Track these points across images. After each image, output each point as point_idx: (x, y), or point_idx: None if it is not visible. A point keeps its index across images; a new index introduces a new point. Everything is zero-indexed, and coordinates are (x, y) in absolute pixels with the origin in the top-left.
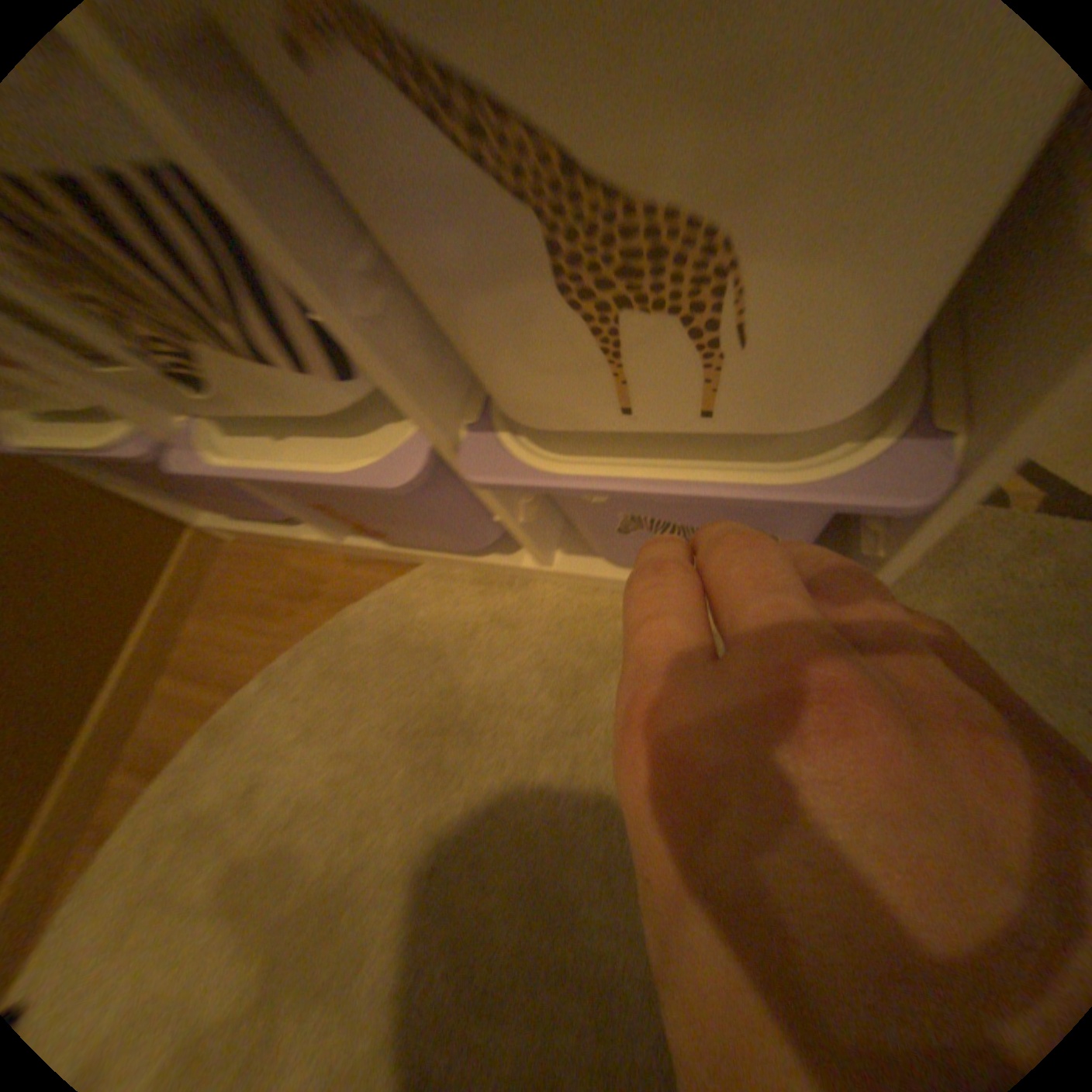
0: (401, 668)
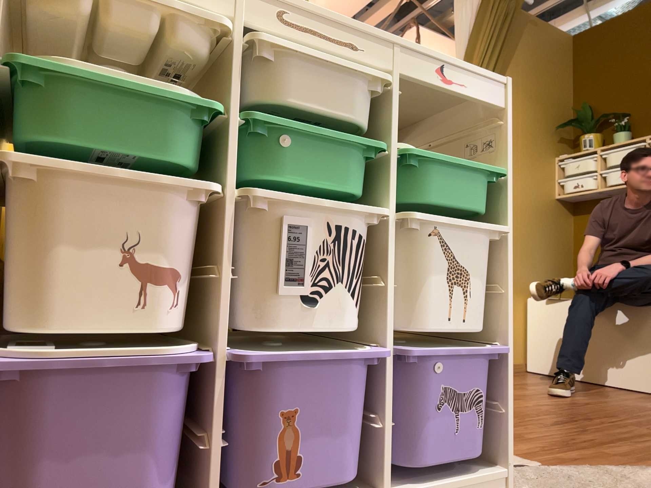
0: None
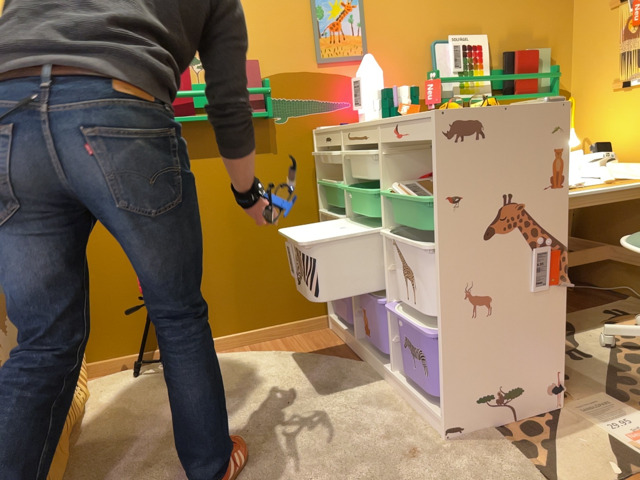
0: (332, 373)
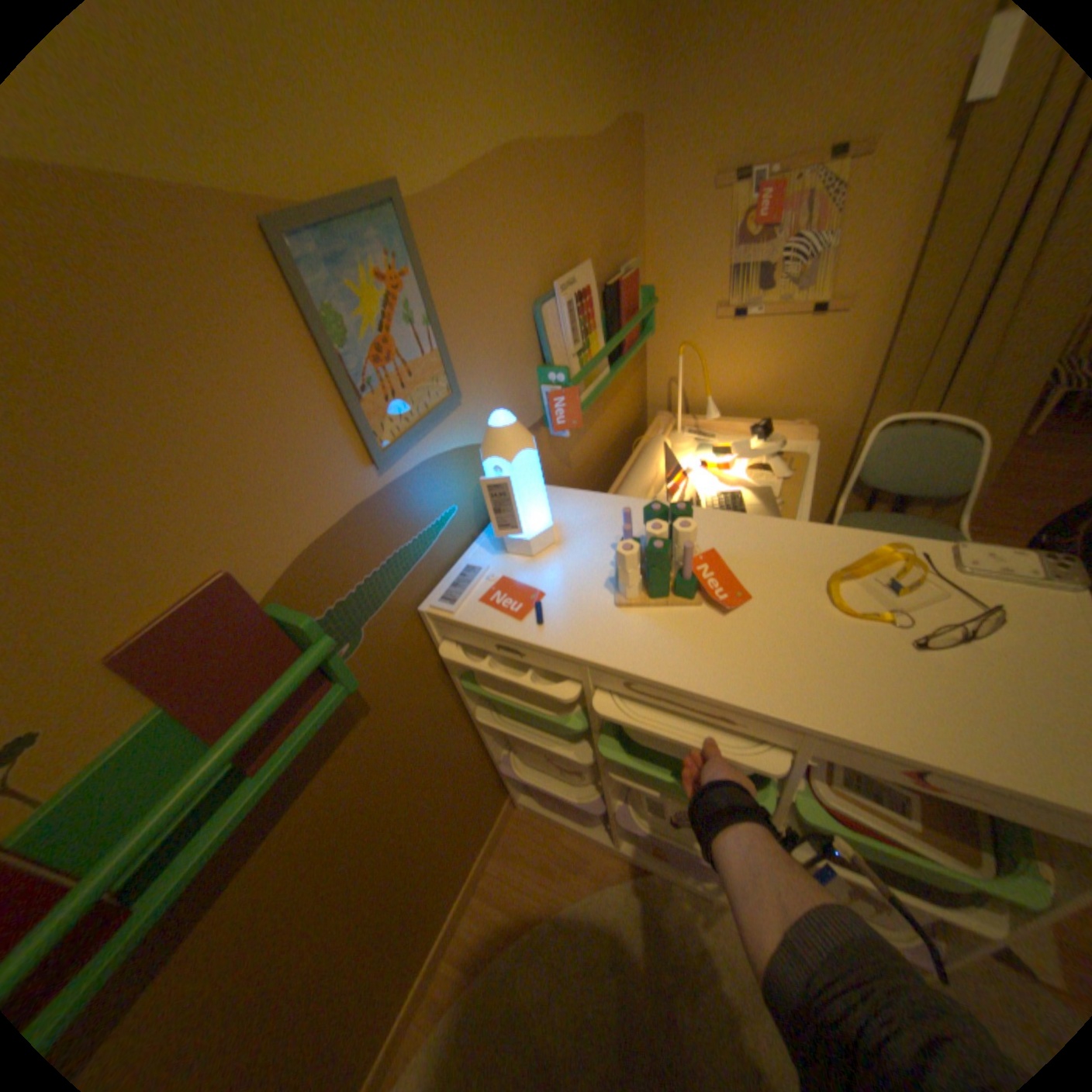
0: (643, 941)
